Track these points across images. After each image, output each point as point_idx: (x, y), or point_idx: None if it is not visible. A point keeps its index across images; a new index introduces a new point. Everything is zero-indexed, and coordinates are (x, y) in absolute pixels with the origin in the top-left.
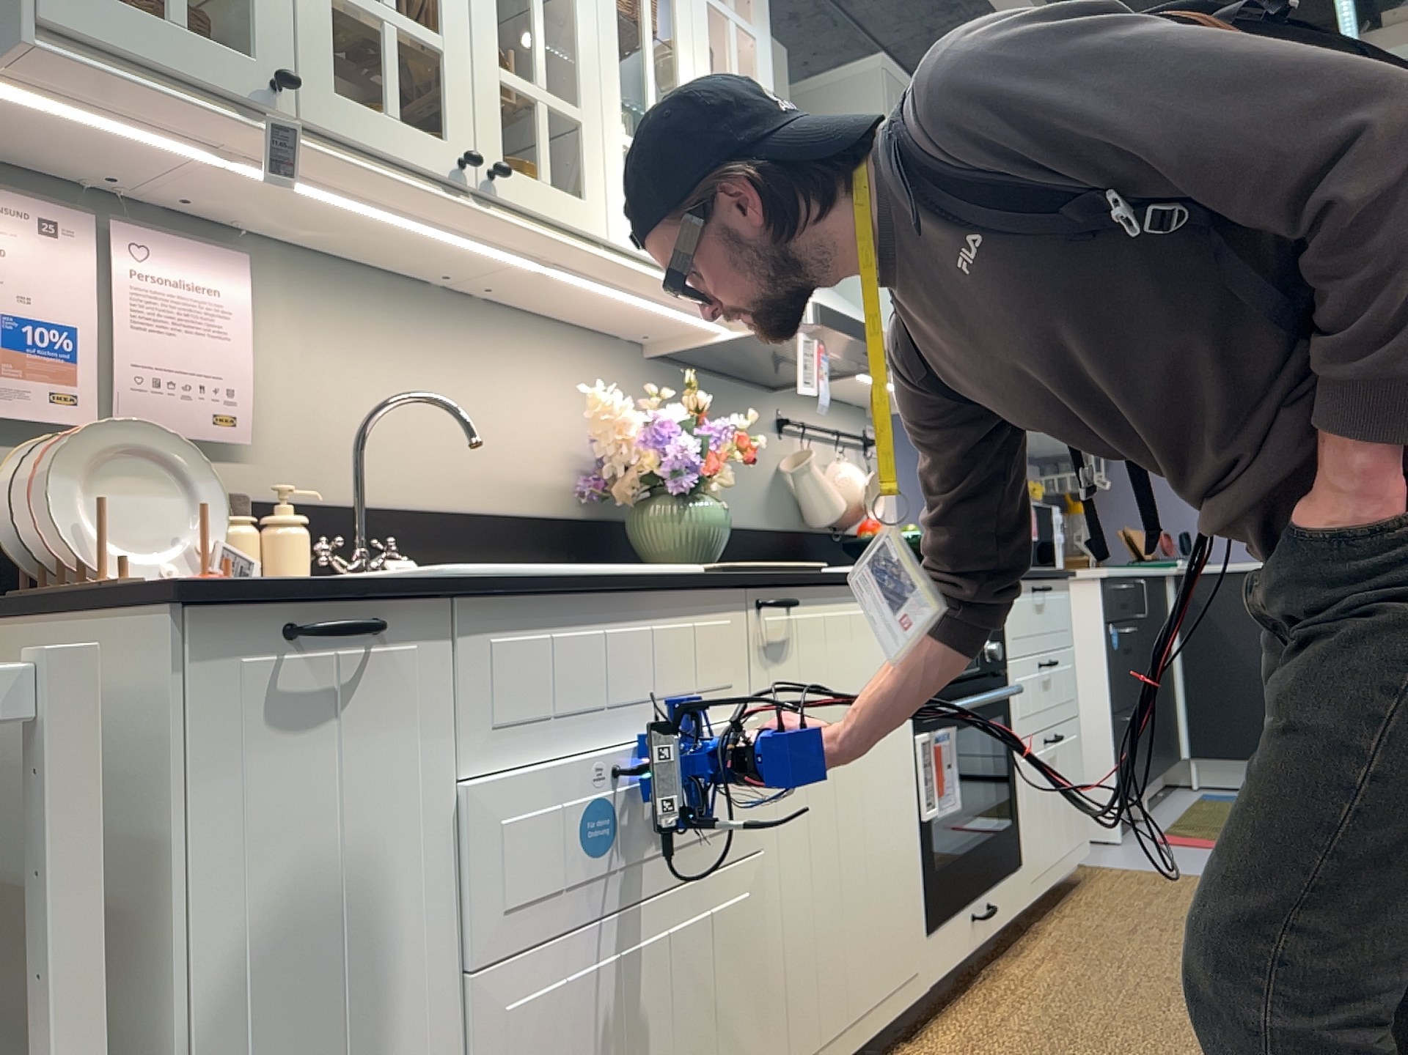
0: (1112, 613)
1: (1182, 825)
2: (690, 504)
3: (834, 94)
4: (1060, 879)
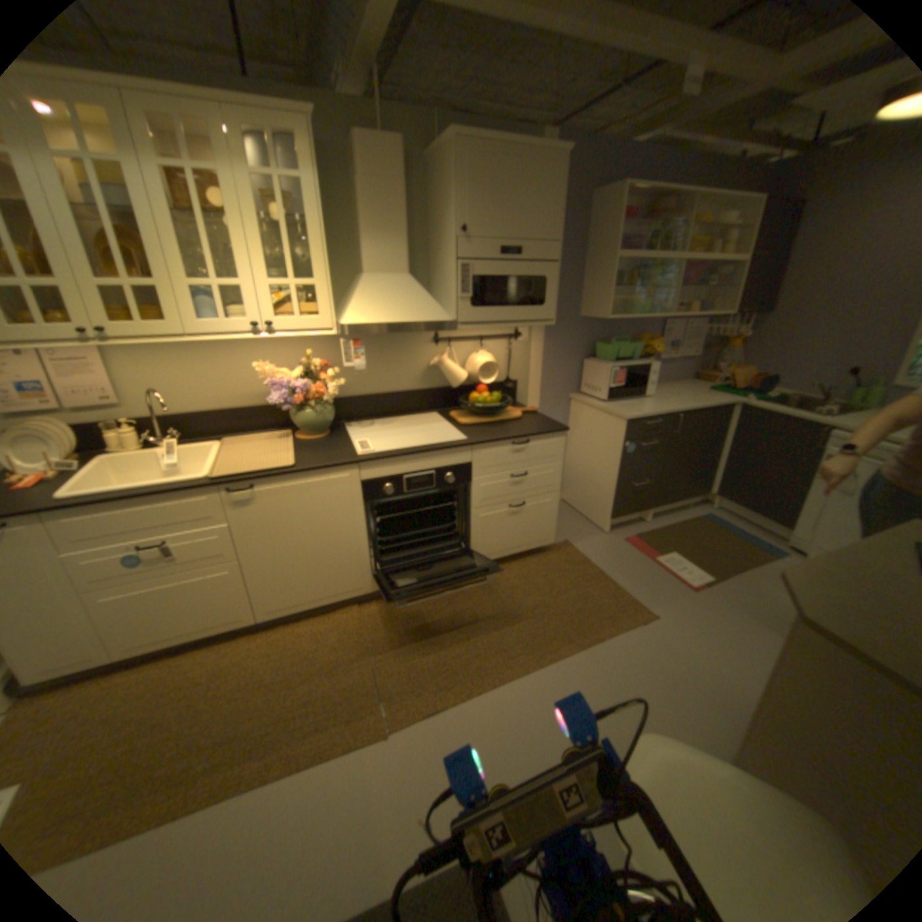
0: (630, 438)
1: (654, 534)
2: (303, 412)
3: (444, 152)
4: (512, 555)
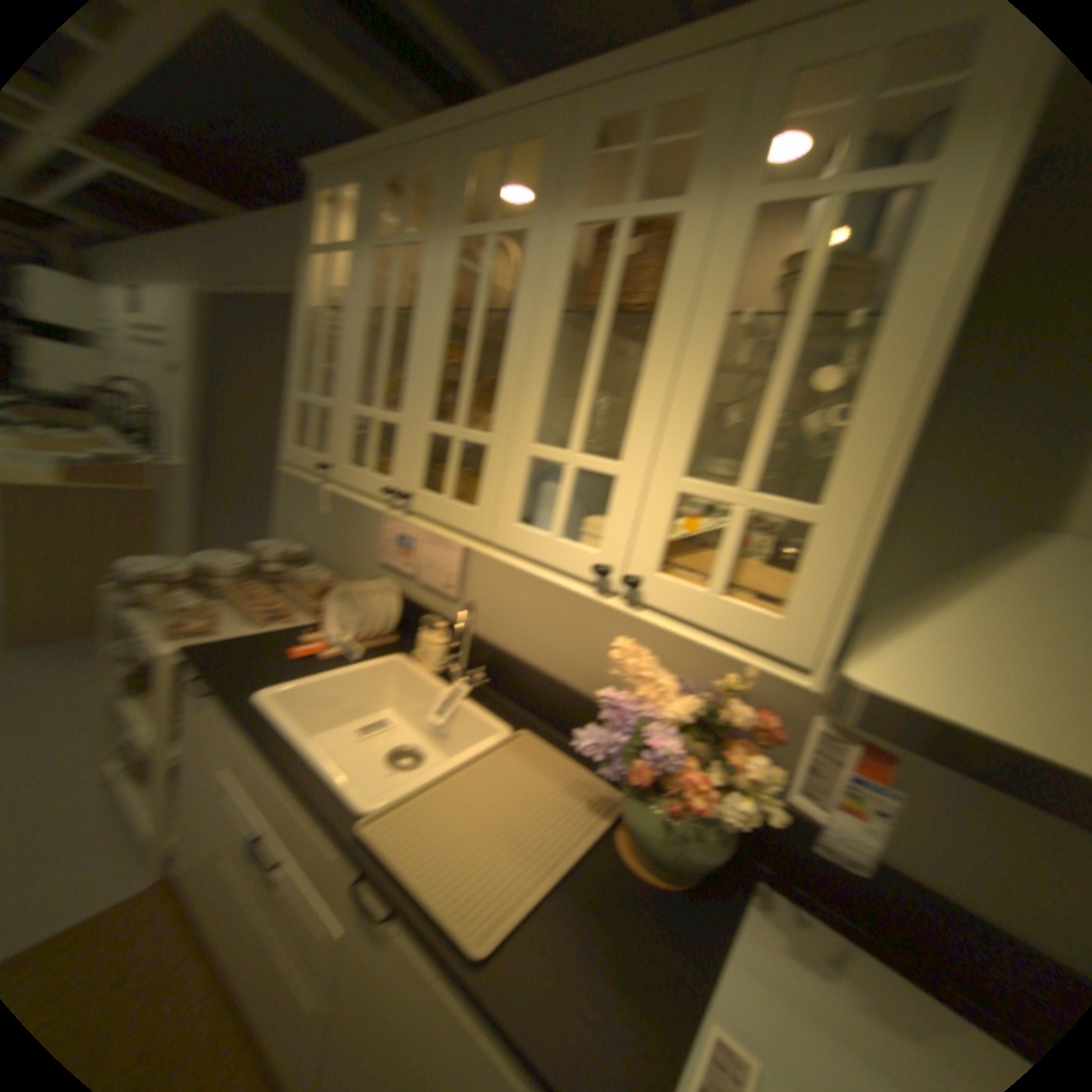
0: None
1: None
2: (650, 798)
3: None
4: None
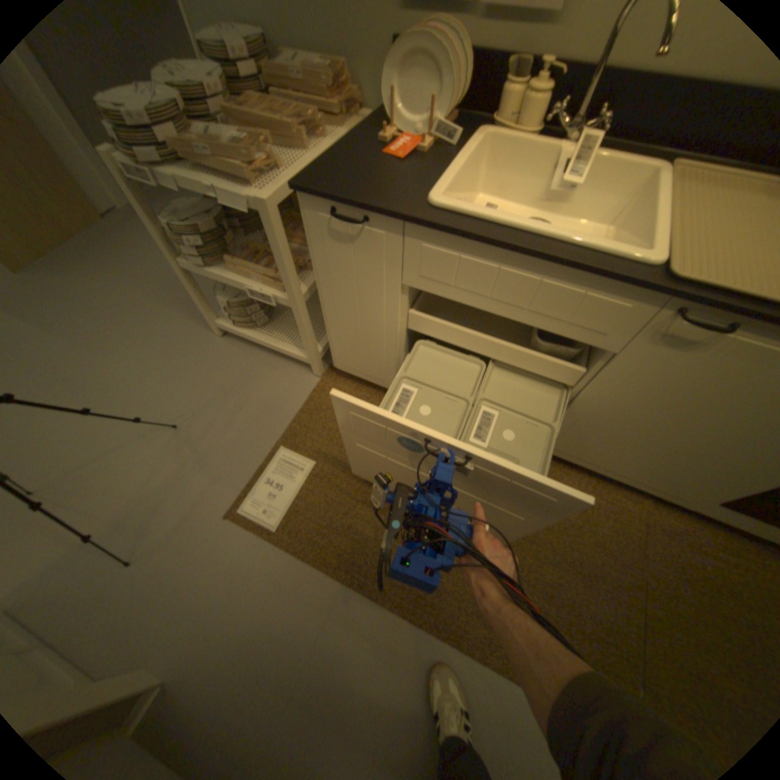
0: None
1: None
2: None
3: None
4: None
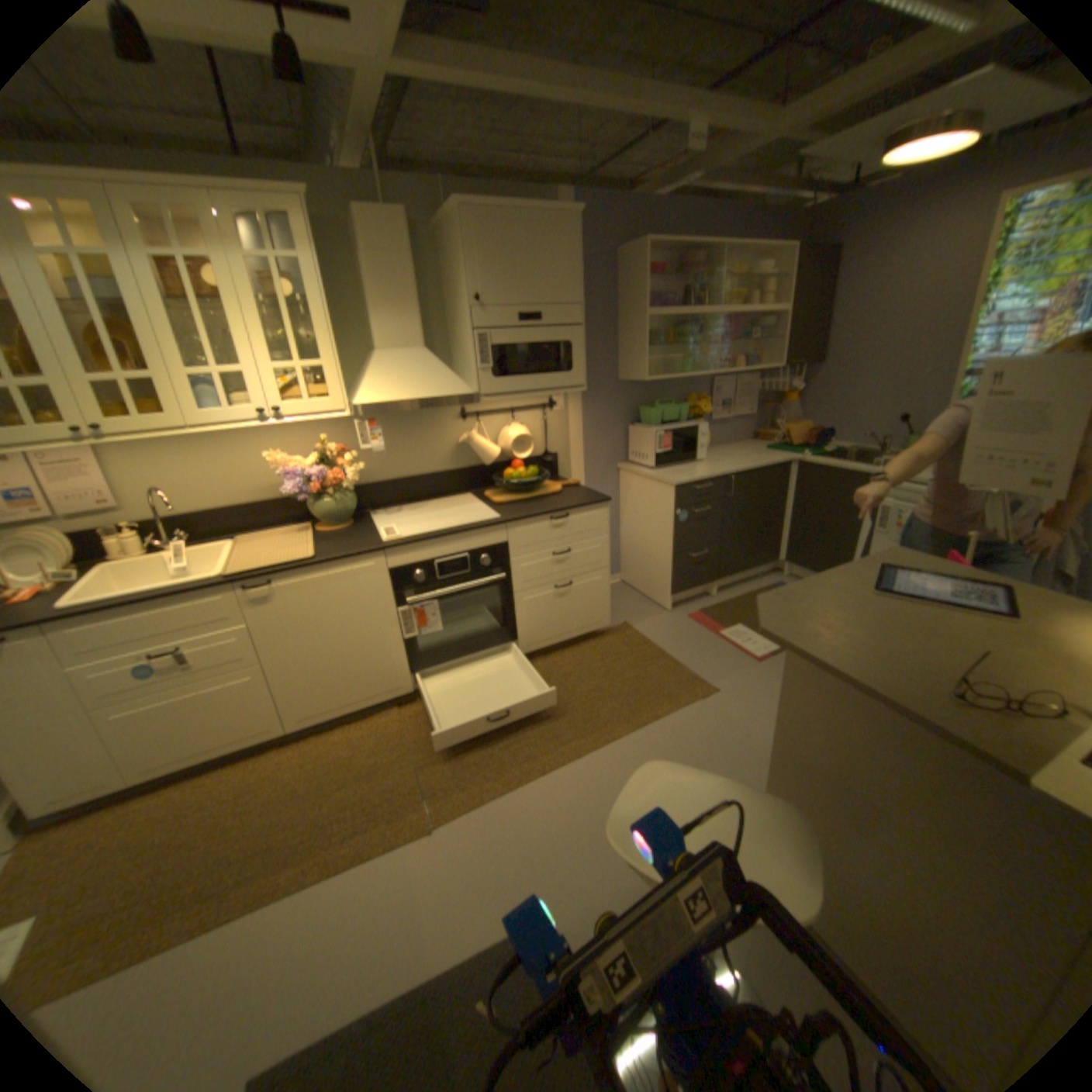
0: (679, 506)
1: (718, 609)
2: (321, 502)
3: (449, 223)
4: (564, 642)
